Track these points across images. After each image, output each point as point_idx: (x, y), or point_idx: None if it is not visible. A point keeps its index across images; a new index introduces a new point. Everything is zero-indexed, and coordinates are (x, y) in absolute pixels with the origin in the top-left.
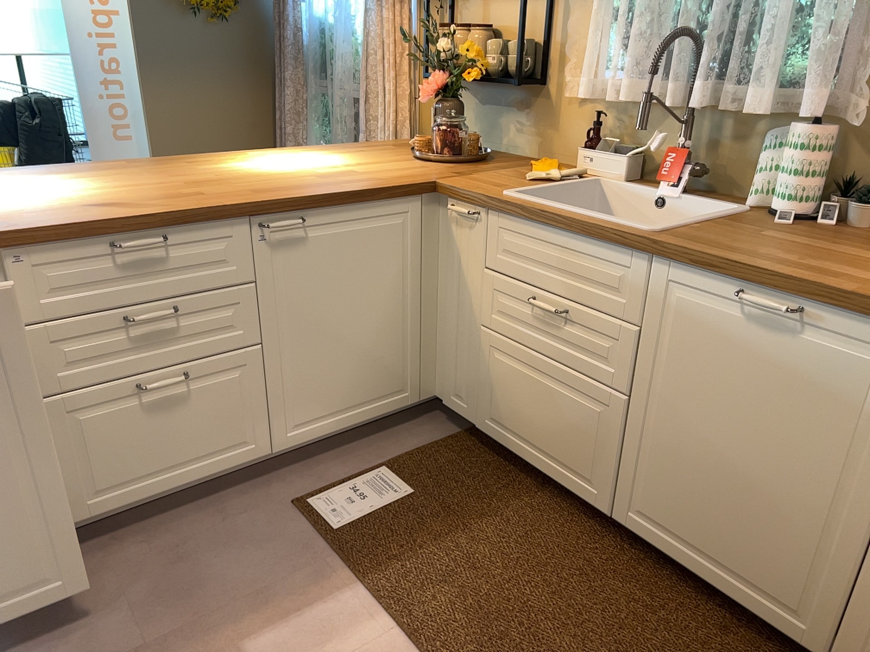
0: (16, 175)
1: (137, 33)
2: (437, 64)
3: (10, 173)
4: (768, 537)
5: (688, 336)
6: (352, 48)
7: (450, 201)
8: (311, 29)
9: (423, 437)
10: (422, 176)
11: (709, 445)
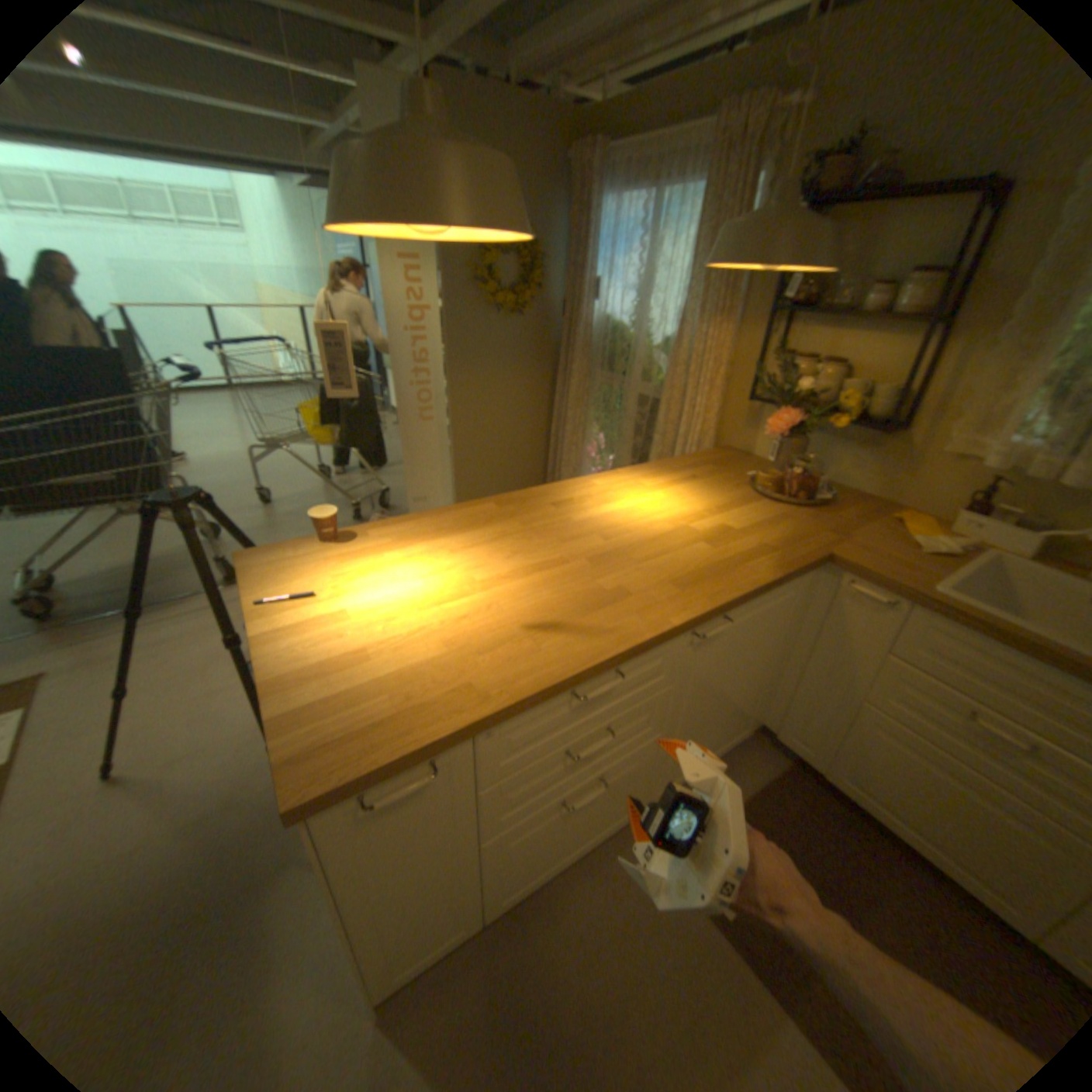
0: (404, 536)
1: (444, 328)
2: (791, 398)
3: (395, 530)
4: None
5: None
6: (648, 351)
7: (848, 576)
8: (601, 325)
9: (759, 773)
10: (805, 538)
11: None
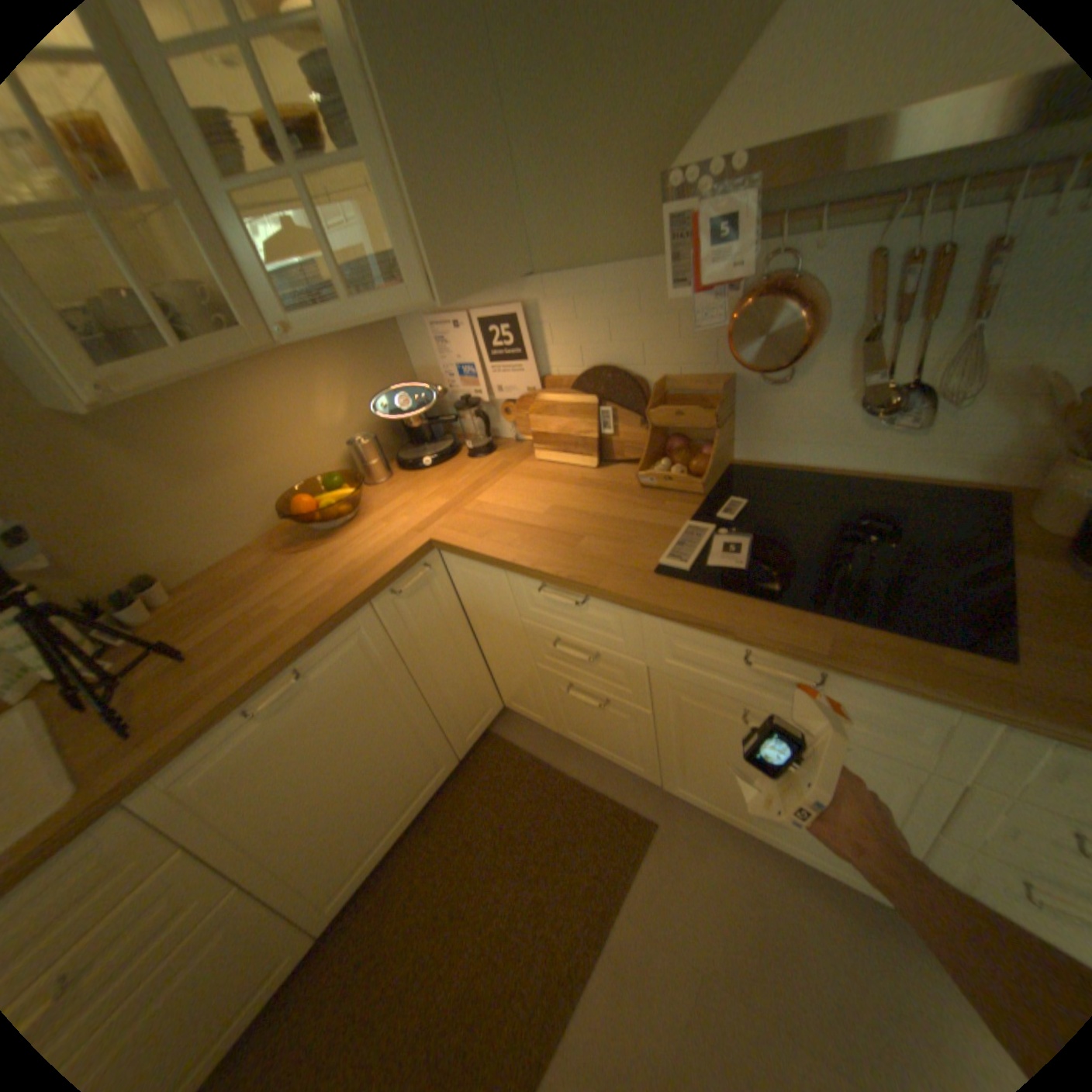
0: None
1: None
2: None
3: None
4: (399, 773)
5: (234, 789)
6: None
7: None
8: None
9: None
10: None
11: (326, 802)
